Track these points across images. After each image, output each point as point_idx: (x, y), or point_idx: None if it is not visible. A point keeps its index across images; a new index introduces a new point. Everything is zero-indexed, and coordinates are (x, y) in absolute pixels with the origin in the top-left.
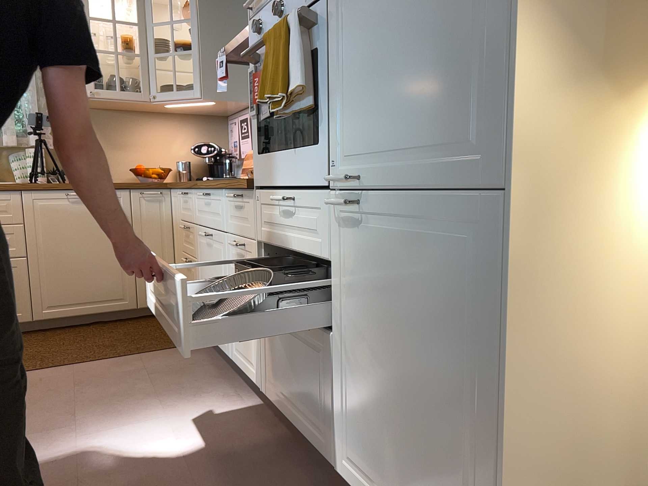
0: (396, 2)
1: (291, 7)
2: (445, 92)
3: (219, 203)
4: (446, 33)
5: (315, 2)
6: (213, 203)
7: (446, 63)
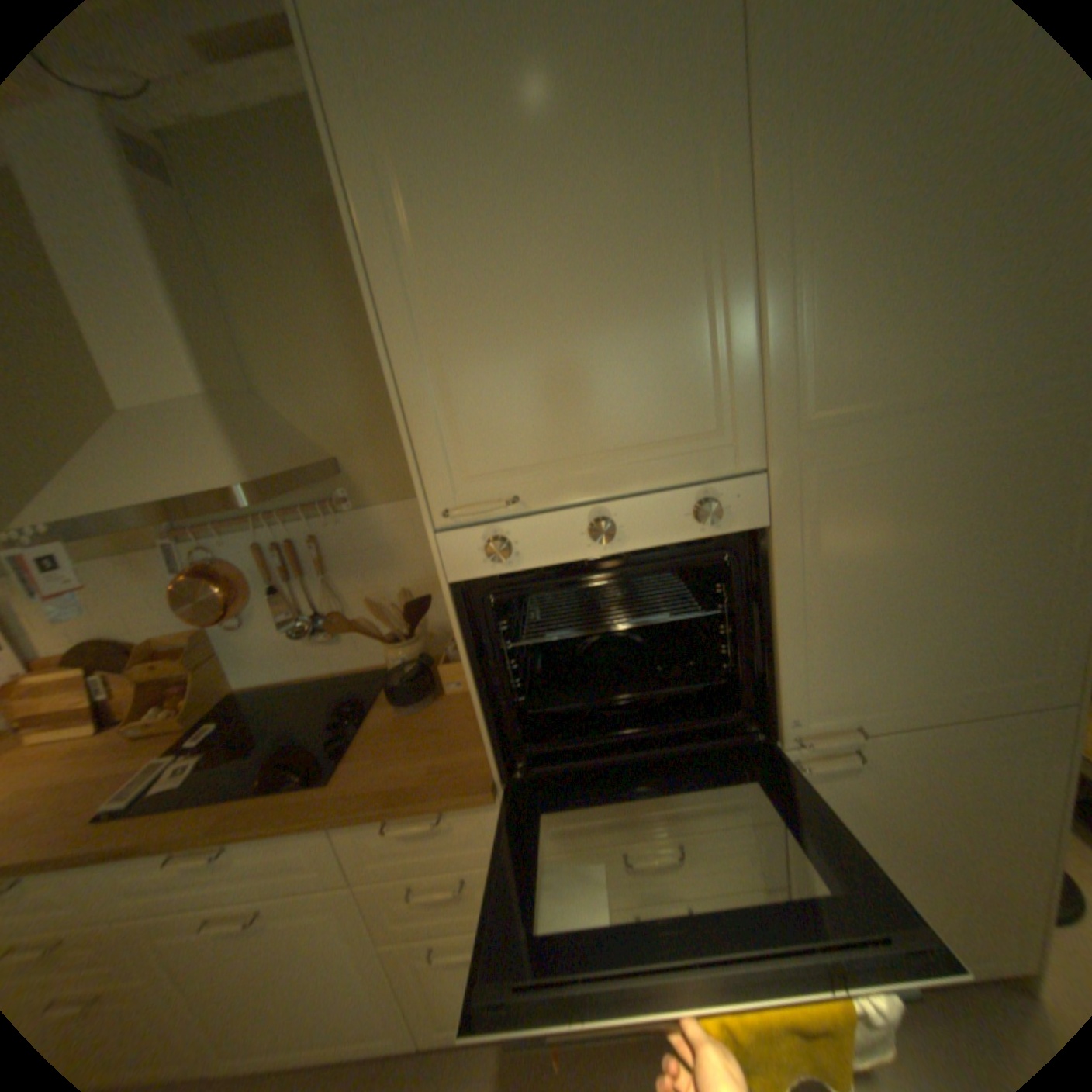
0: (927, 559)
1: (635, 532)
2: (1002, 641)
3: (287, 854)
4: (1006, 594)
5: (721, 534)
6: (244, 861)
7: (1004, 618)
